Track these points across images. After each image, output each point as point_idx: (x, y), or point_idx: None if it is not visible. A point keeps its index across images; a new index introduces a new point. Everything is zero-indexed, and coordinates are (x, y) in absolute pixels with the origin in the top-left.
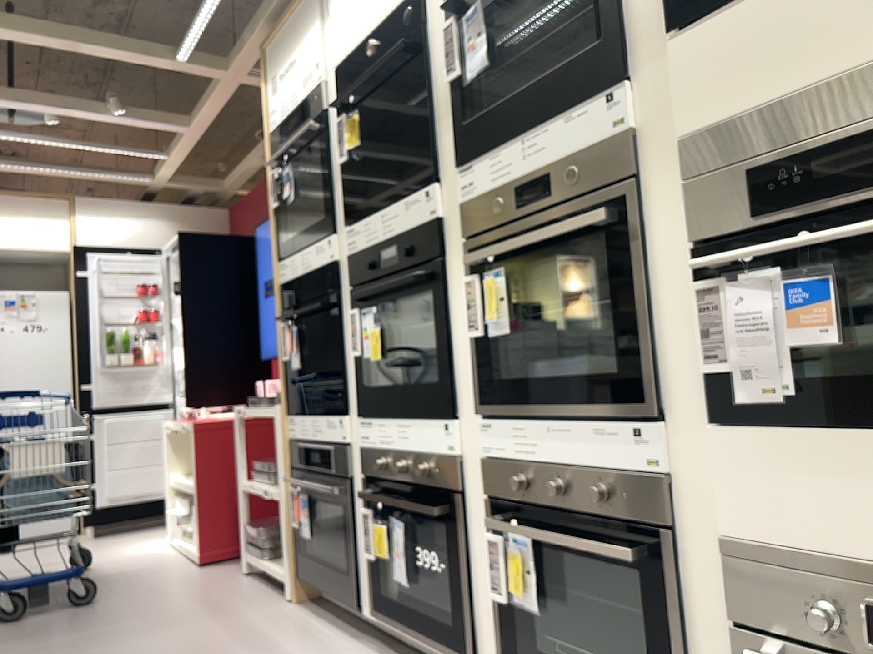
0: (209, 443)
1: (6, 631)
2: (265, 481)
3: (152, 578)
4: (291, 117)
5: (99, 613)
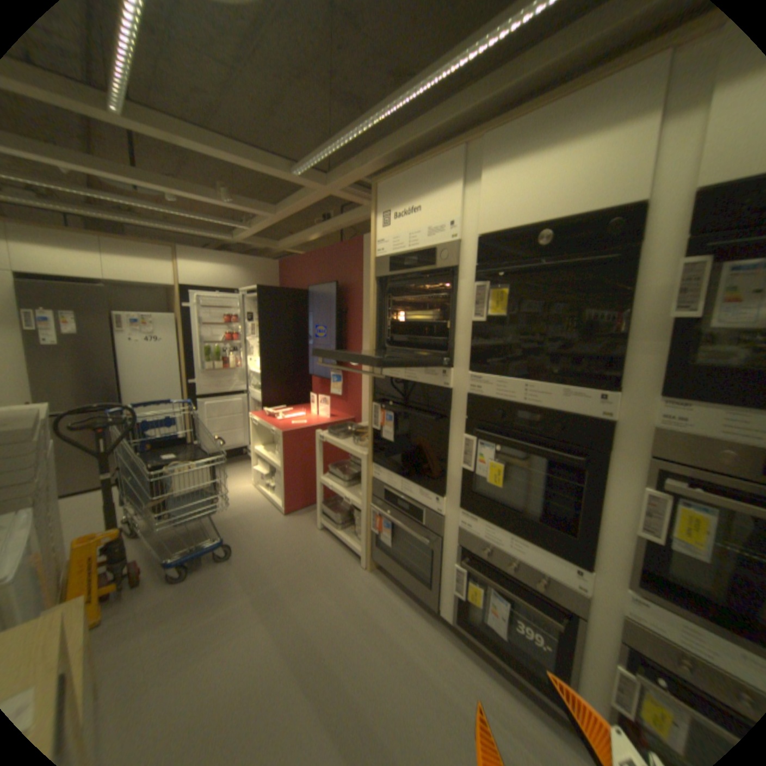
0: (292, 445)
1: (179, 595)
2: (338, 482)
3: (259, 529)
4: (408, 255)
5: (239, 575)
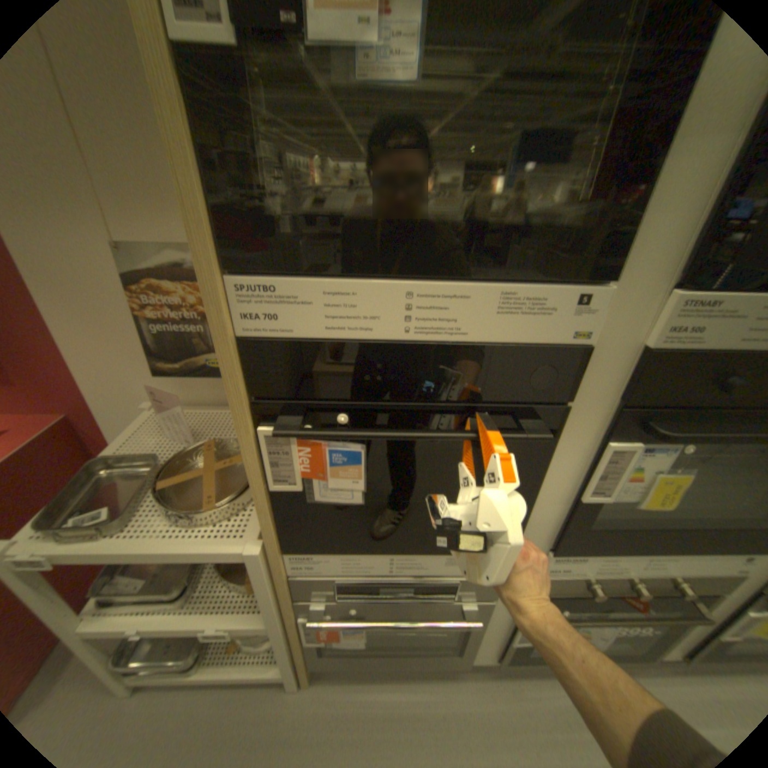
0: None
1: None
2: (144, 602)
3: None
4: None
5: None
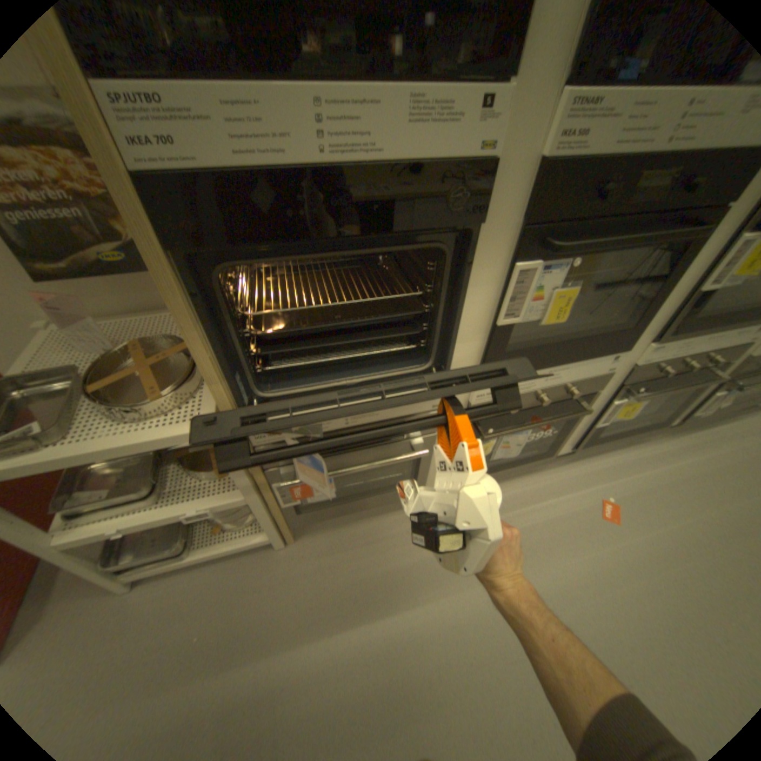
0: None
1: None
2: (113, 508)
3: None
4: None
5: None
